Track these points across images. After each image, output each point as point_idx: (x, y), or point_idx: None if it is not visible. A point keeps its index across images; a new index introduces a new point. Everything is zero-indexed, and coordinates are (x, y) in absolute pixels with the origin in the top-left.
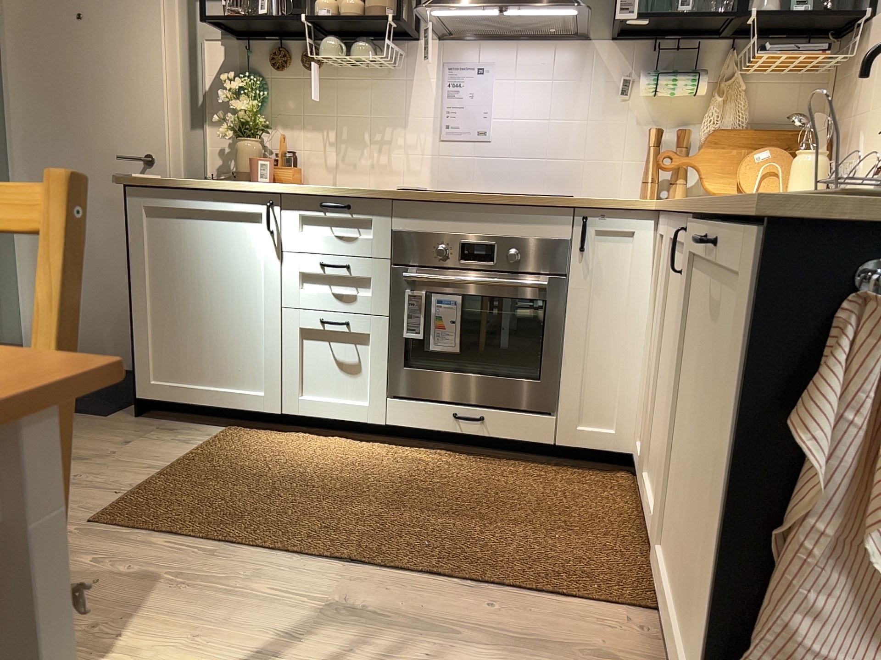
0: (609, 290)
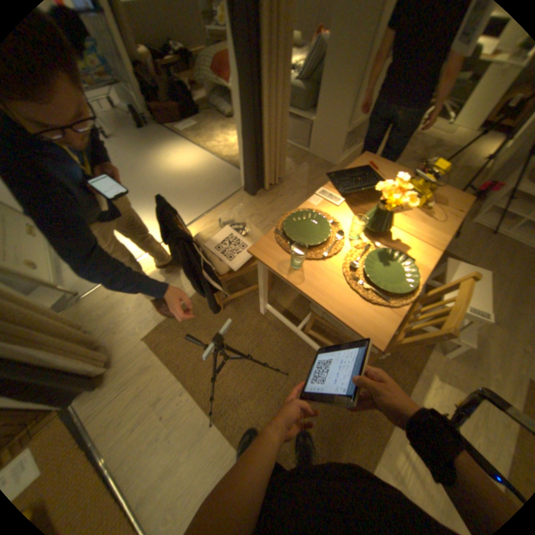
0: None
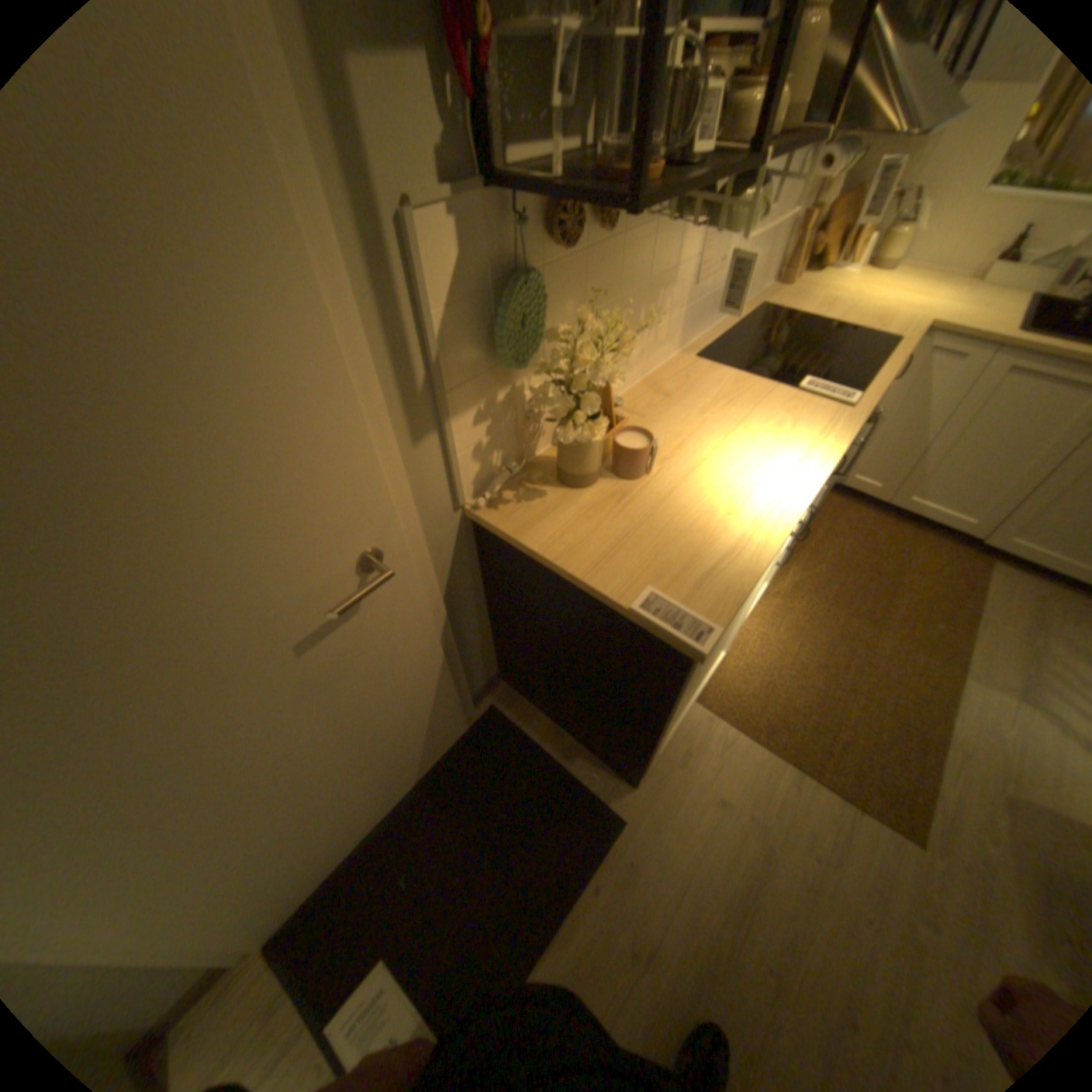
0: None
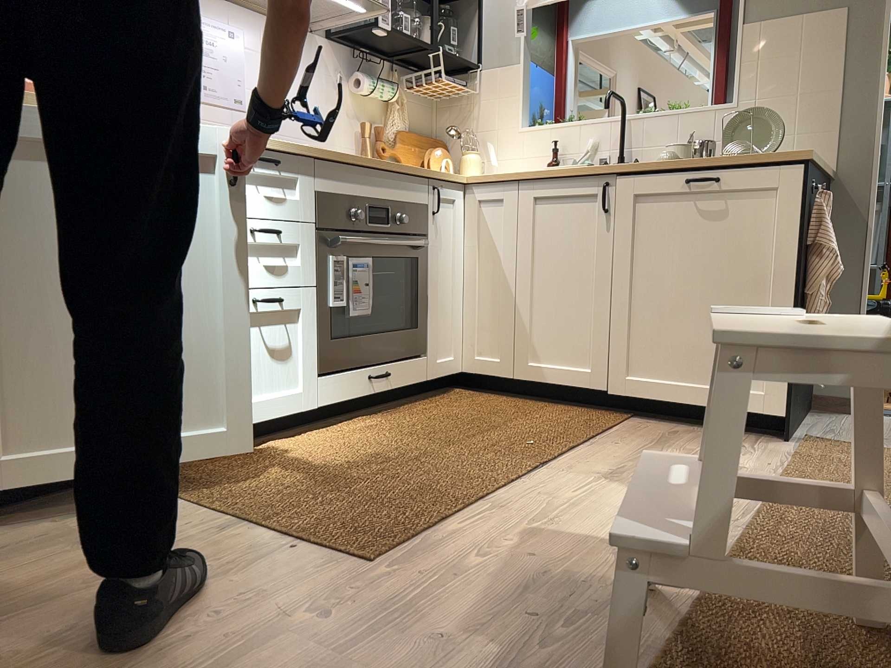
0: (444, 243)
